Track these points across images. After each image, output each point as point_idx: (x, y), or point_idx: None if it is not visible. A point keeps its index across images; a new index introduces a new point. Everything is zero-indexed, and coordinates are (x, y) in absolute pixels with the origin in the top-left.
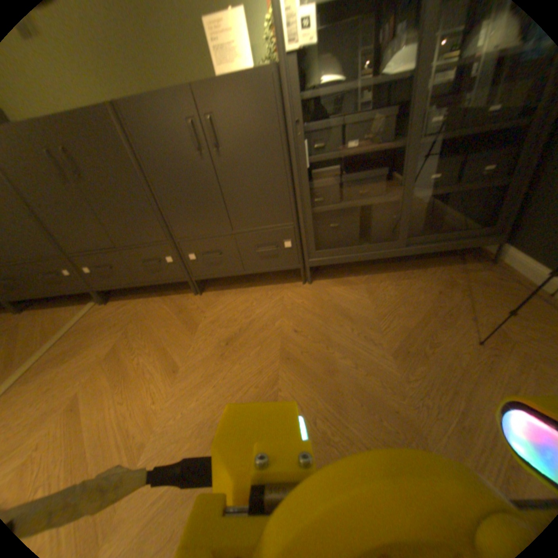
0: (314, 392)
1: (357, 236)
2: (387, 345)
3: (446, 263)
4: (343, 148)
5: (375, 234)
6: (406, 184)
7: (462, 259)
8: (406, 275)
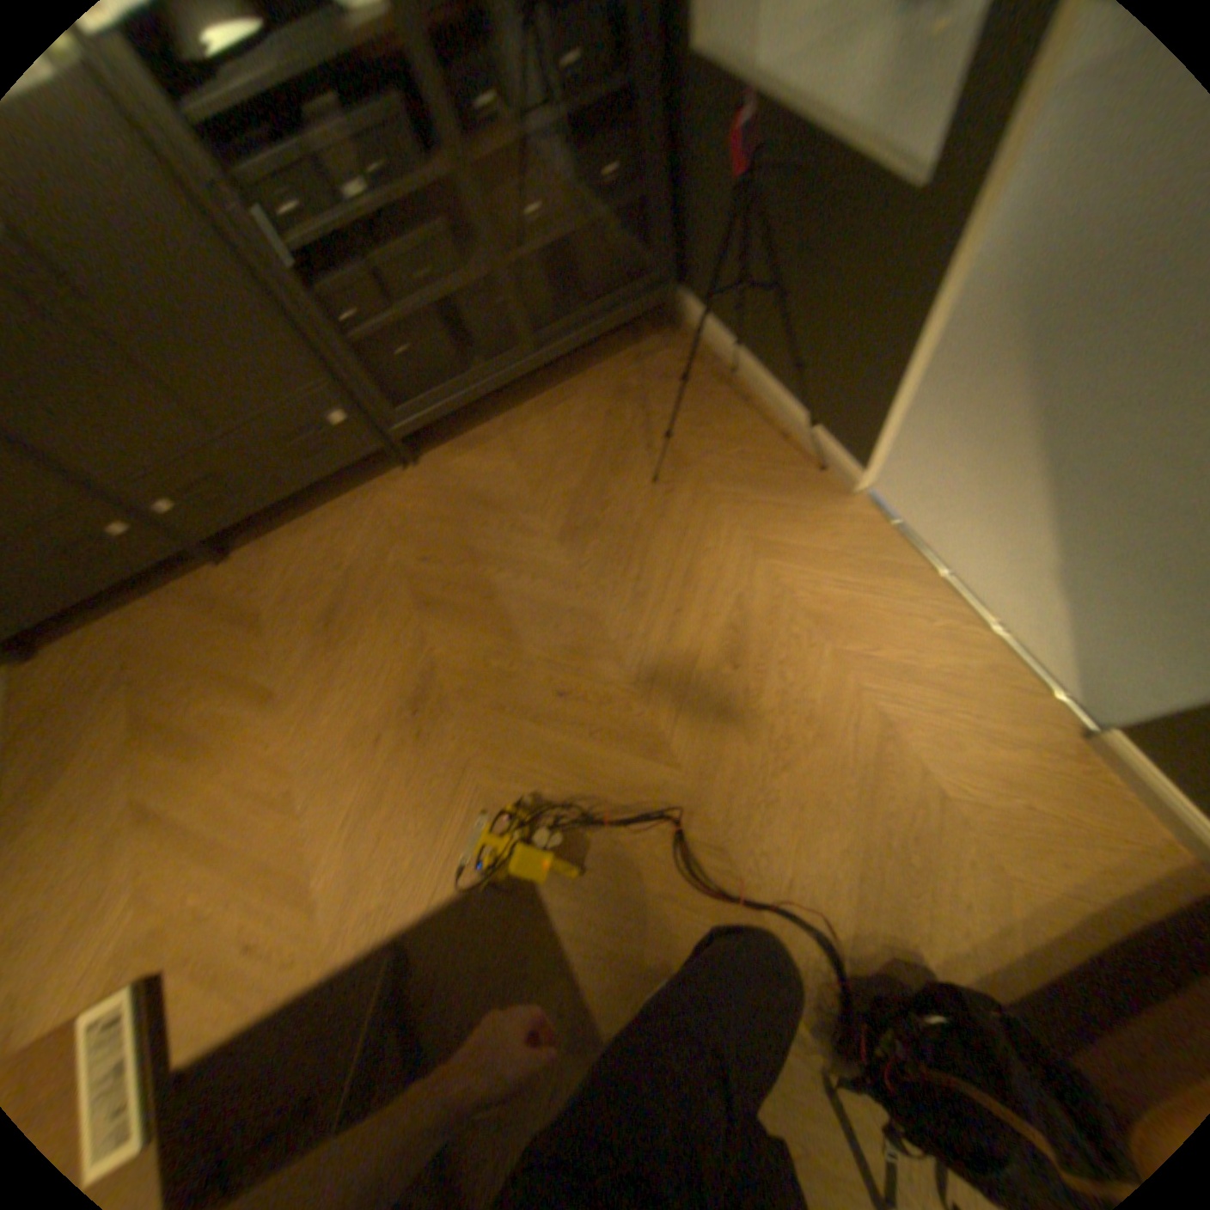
0: (473, 636)
1: (451, 361)
2: (546, 534)
3: (608, 355)
4: (336, 211)
5: (478, 348)
6: (489, 238)
7: (629, 339)
8: (556, 400)
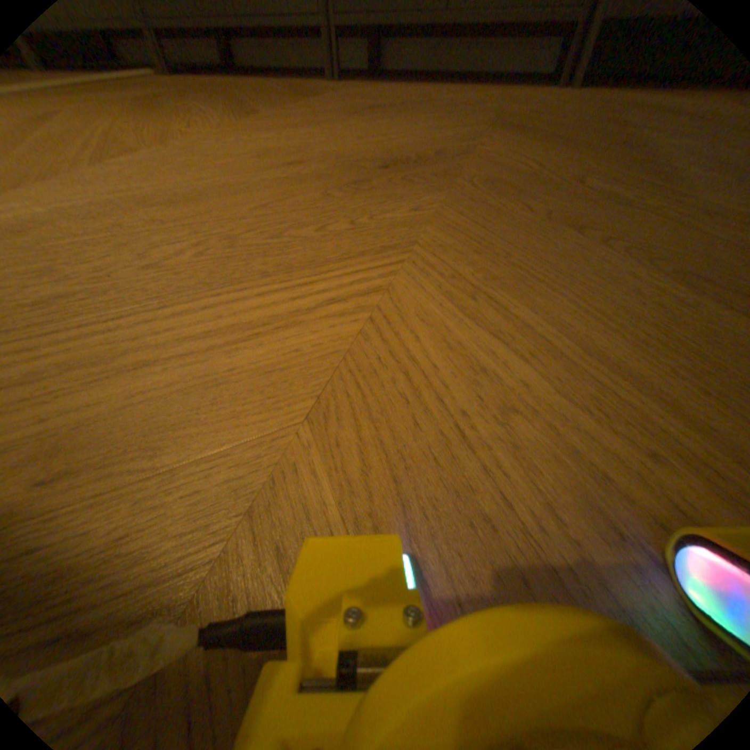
0: (585, 155)
1: None
2: None
3: None
4: None
5: None
6: None
7: None
8: None
